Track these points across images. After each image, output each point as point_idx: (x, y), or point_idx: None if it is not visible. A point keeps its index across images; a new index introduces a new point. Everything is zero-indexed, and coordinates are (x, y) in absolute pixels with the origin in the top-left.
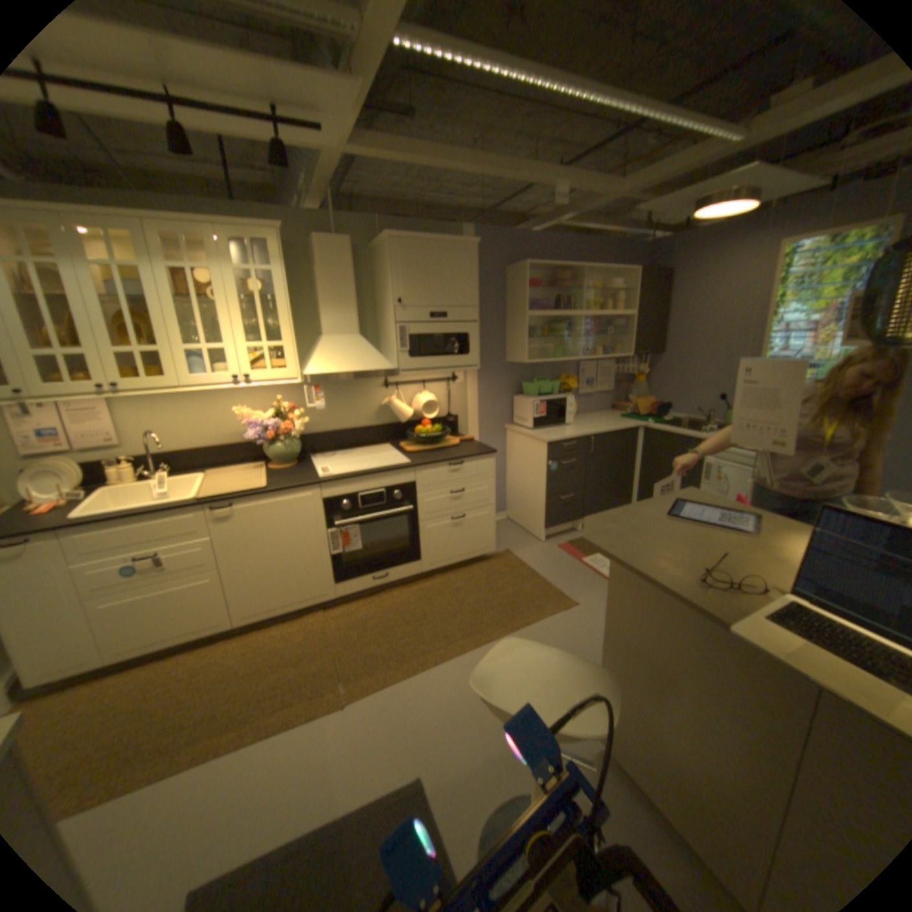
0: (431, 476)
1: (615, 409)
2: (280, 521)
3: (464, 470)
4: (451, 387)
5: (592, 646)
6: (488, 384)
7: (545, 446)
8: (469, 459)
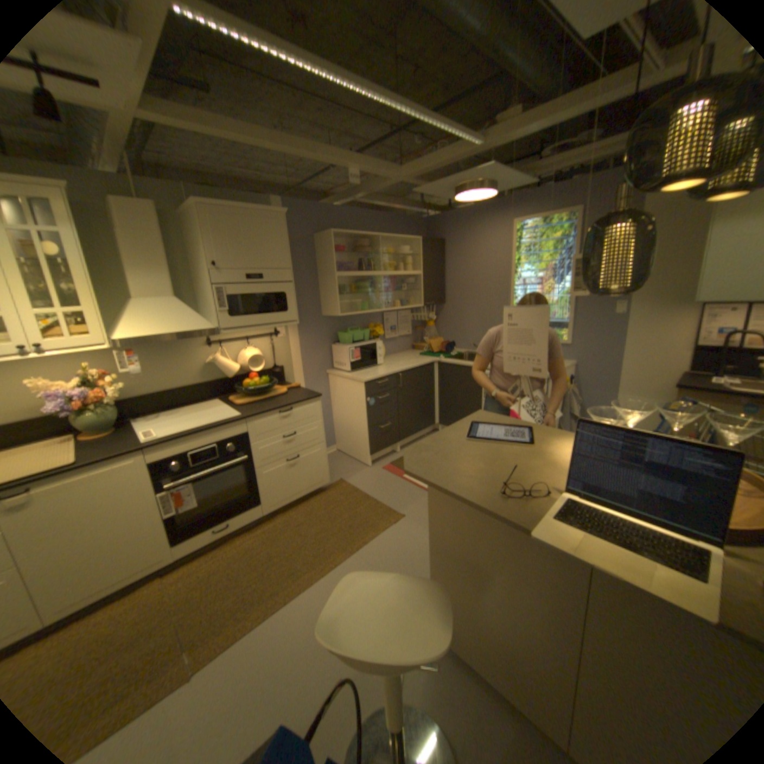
0: (262, 424)
1: (414, 350)
2: (95, 496)
3: (293, 415)
4: (274, 341)
5: (419, 550)
6: (308, 335)
7: (363, 385)
8: (297, 405)
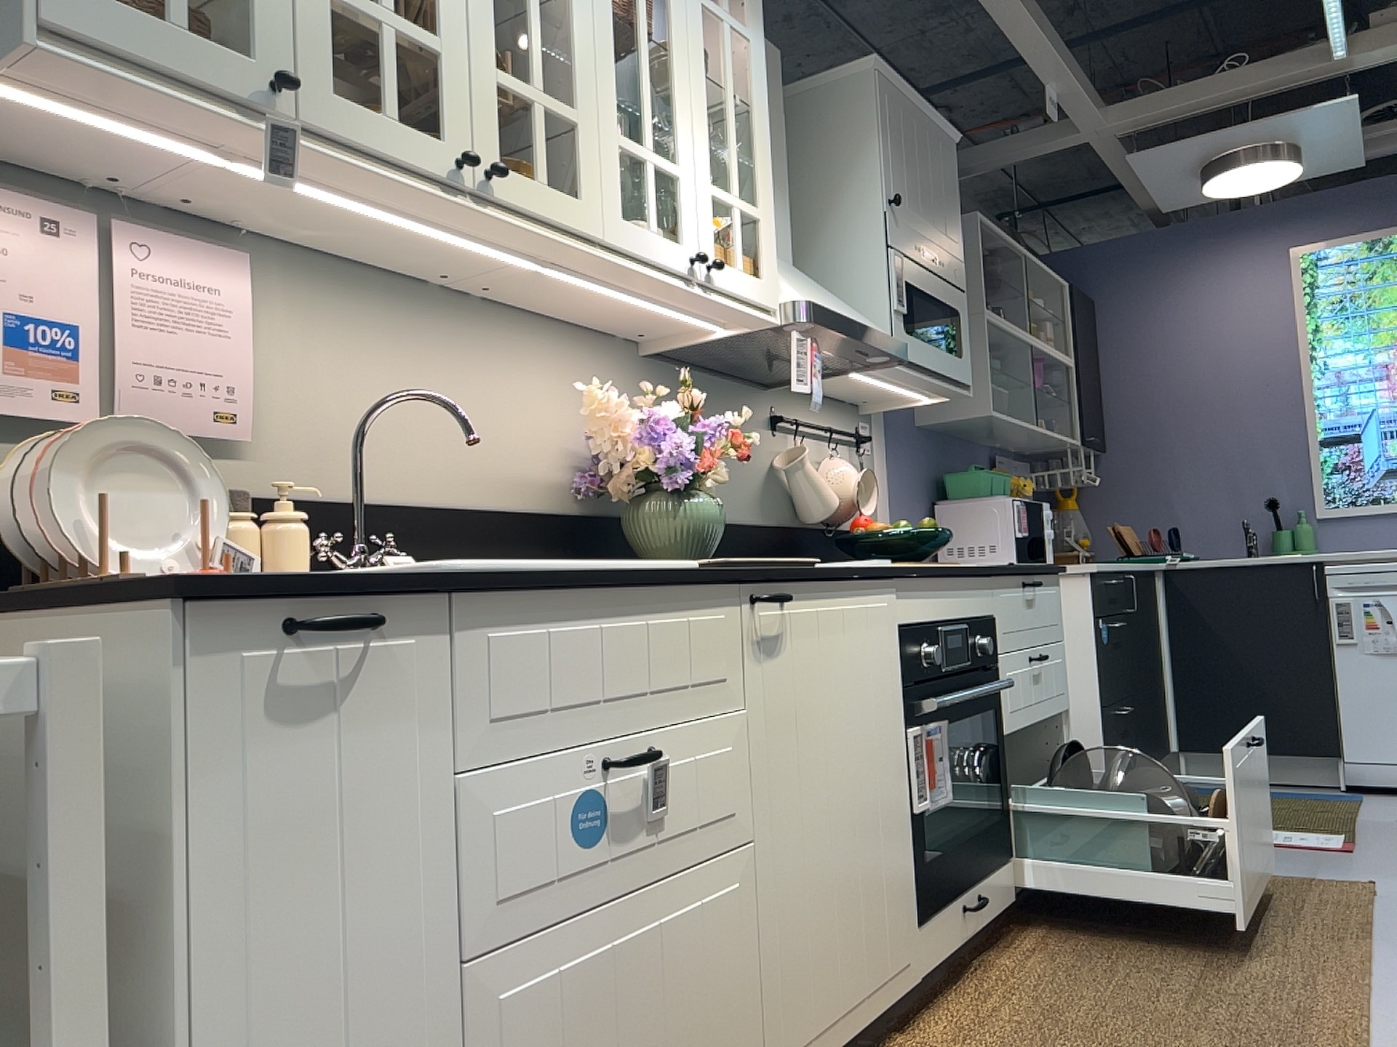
0: (1010, 602)
1: None
2: (849, 673)
3: (1038, 599)
4: (859, 456)
5: None
6: (902, 464)
7: (1086, 580)
8: (1046, 572)
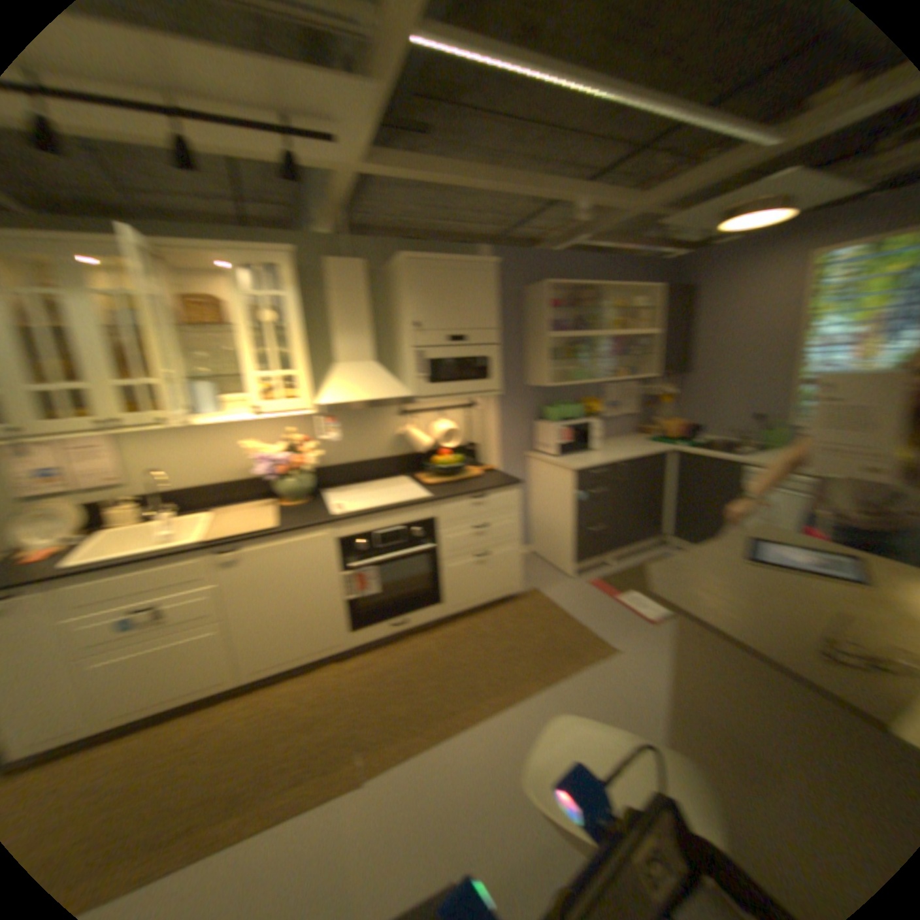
0: (448, 509)
1: (637, 432)
2: (284, 564)
3: (483, 501)
4: (465, 413)
5: (637, 701)
6: (504, 408)
7: (569, 473)
8: (488, 490)
